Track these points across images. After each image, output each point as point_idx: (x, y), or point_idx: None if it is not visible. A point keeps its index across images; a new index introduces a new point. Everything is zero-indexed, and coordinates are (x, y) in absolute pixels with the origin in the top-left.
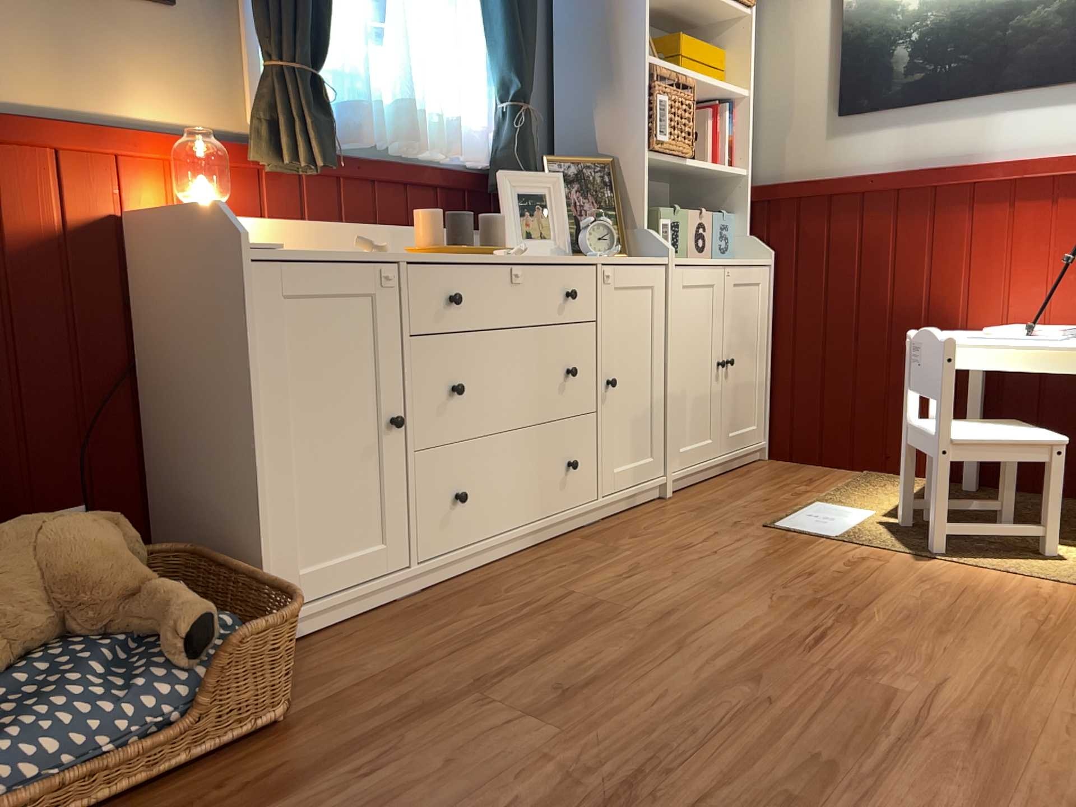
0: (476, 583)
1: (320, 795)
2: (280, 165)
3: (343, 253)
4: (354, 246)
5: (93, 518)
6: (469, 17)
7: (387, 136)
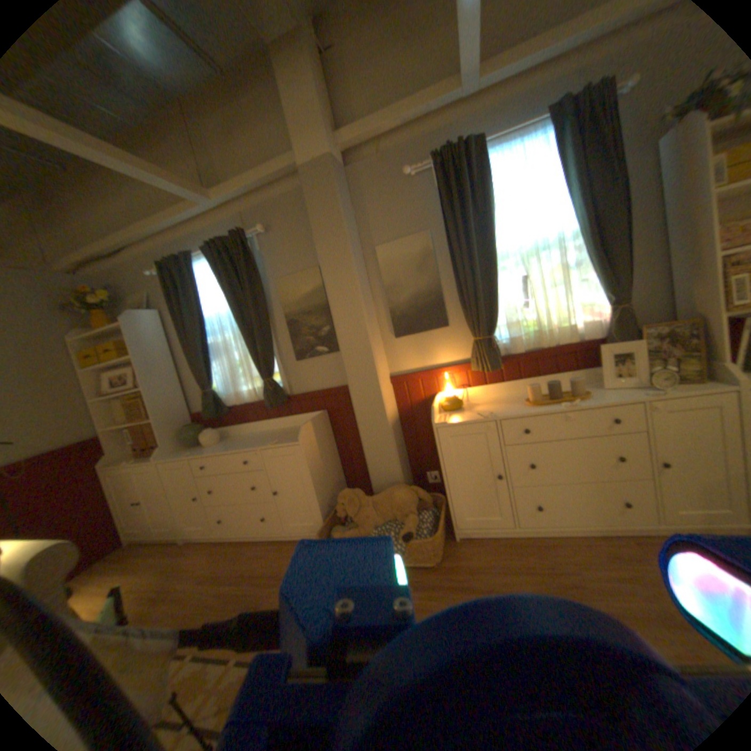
0: (550, 544)
1: (418, 596)
2: (481, 370)
3: (477, 416)
4: (479, 414)
5: (409, 489)
6: (586, 268)
7: (535, 342)
